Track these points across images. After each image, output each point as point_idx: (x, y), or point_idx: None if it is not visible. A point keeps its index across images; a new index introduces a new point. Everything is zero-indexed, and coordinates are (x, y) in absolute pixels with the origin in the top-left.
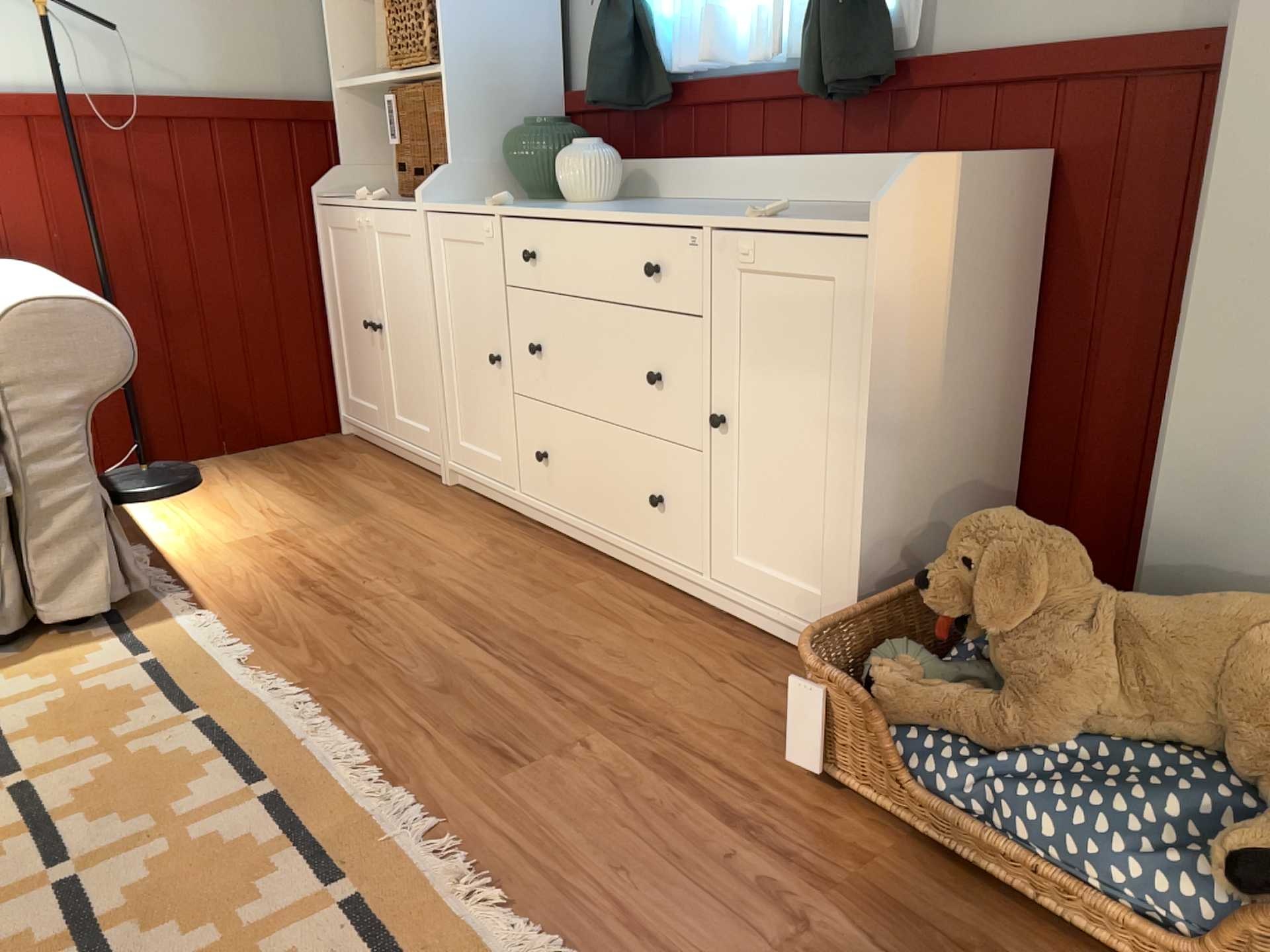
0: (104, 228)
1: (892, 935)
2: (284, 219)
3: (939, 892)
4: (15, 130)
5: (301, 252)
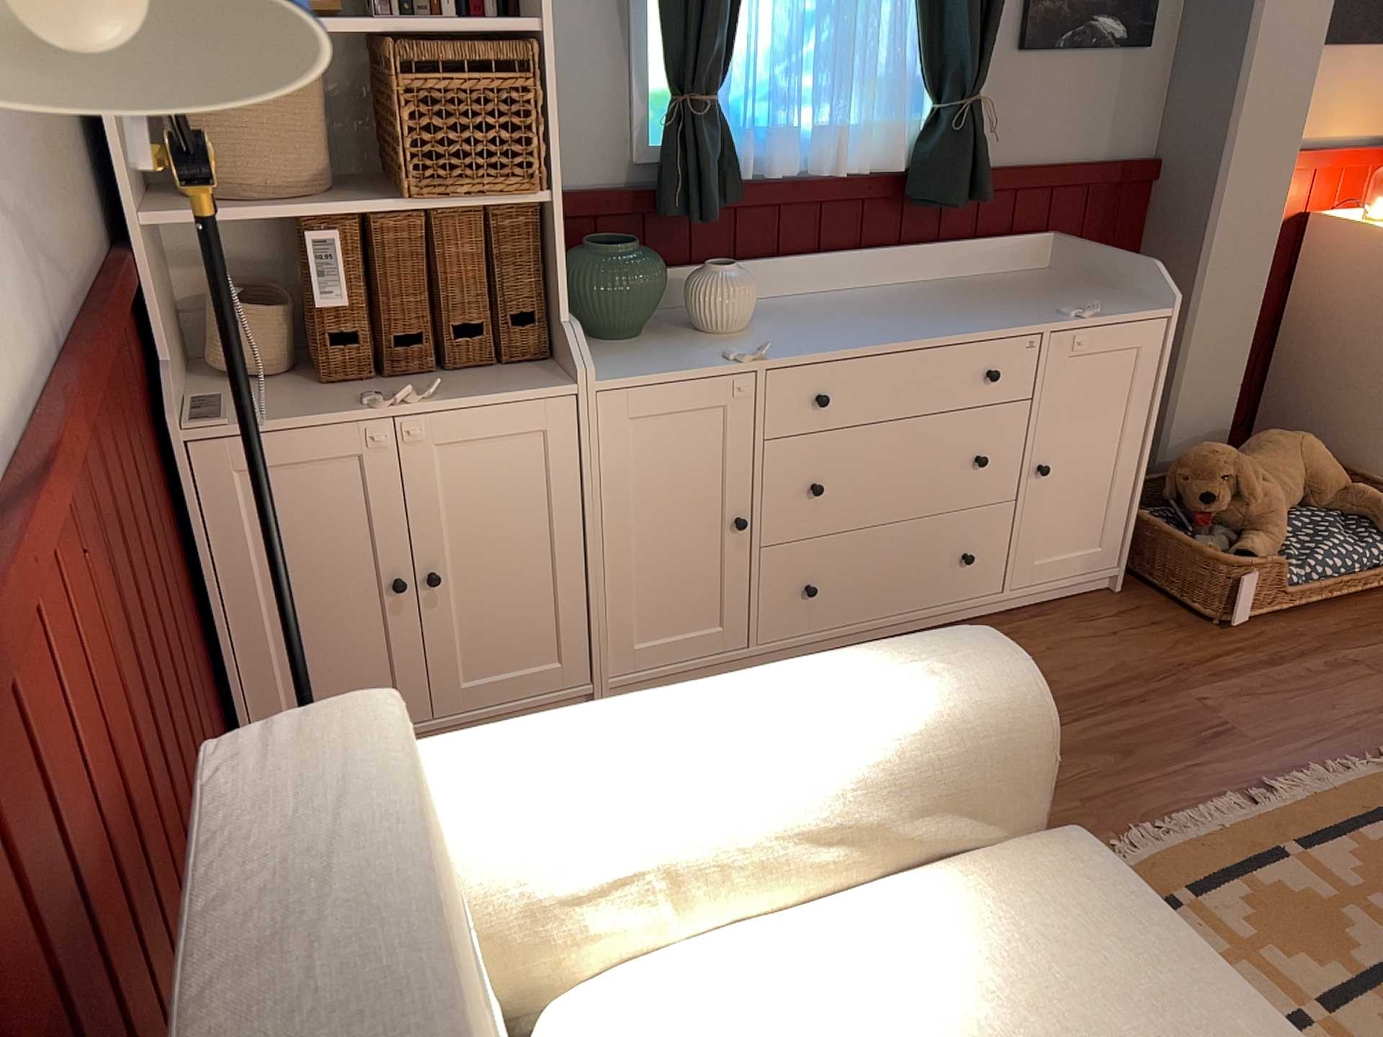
0: (123, 649)
1: (1357, 643)
2: (157, 488)
3: (1319, 622)
4: (45, 514)
5: (173, 534)
